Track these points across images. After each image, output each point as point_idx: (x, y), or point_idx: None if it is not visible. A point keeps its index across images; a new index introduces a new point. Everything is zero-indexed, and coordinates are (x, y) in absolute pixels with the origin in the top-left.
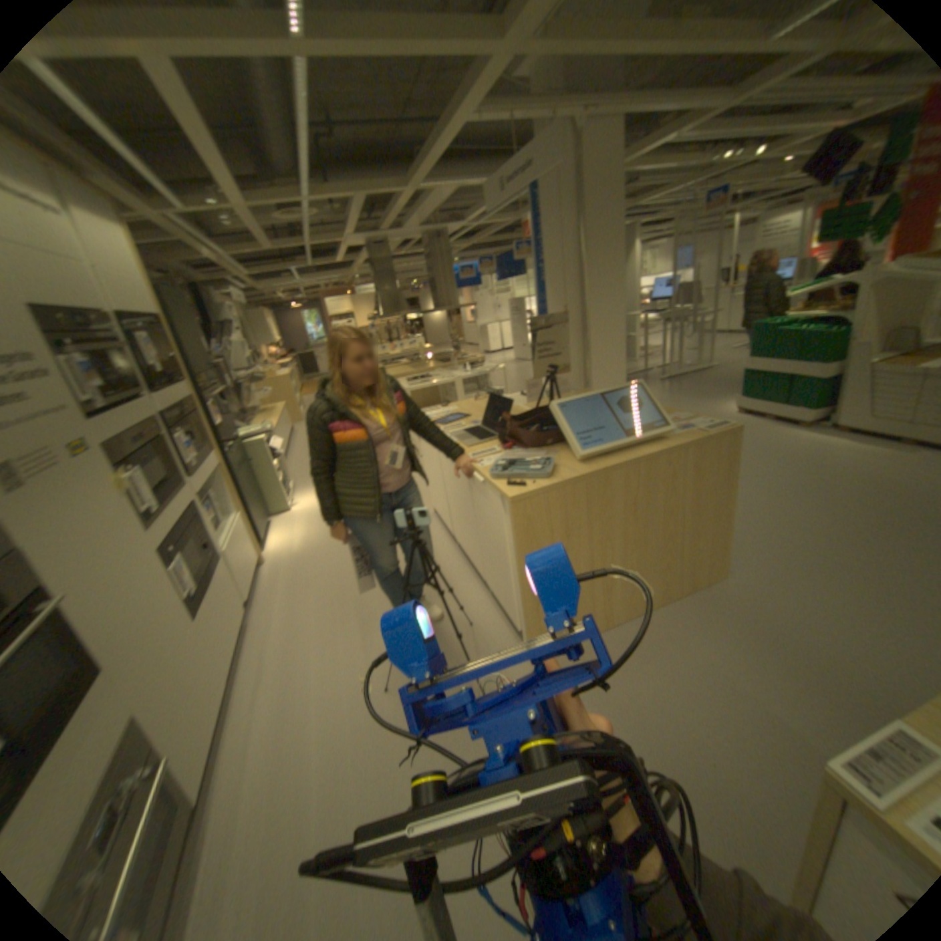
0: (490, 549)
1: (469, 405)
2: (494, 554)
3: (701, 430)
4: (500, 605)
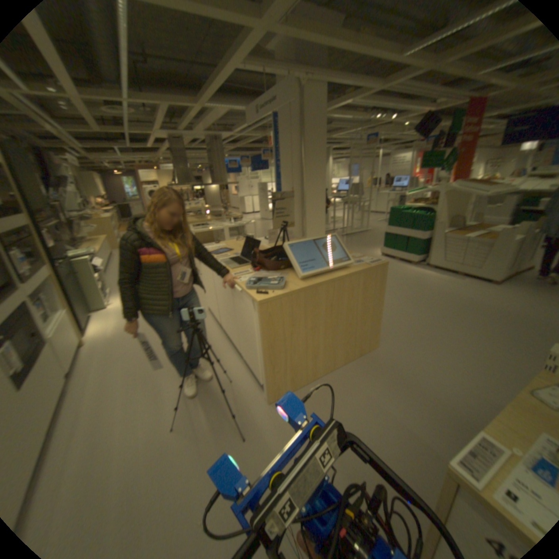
0: (244, 333)
1: (232, 242)
2: (246, 336)
3: (367, 263)
4: (250, 368)
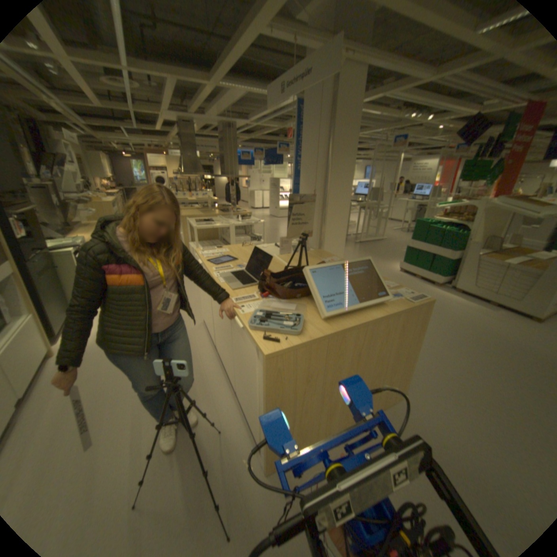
0: (241, 377)
1: (237, 248)
2: (244, 382)
3: (406, 299)
4: (244, 418)
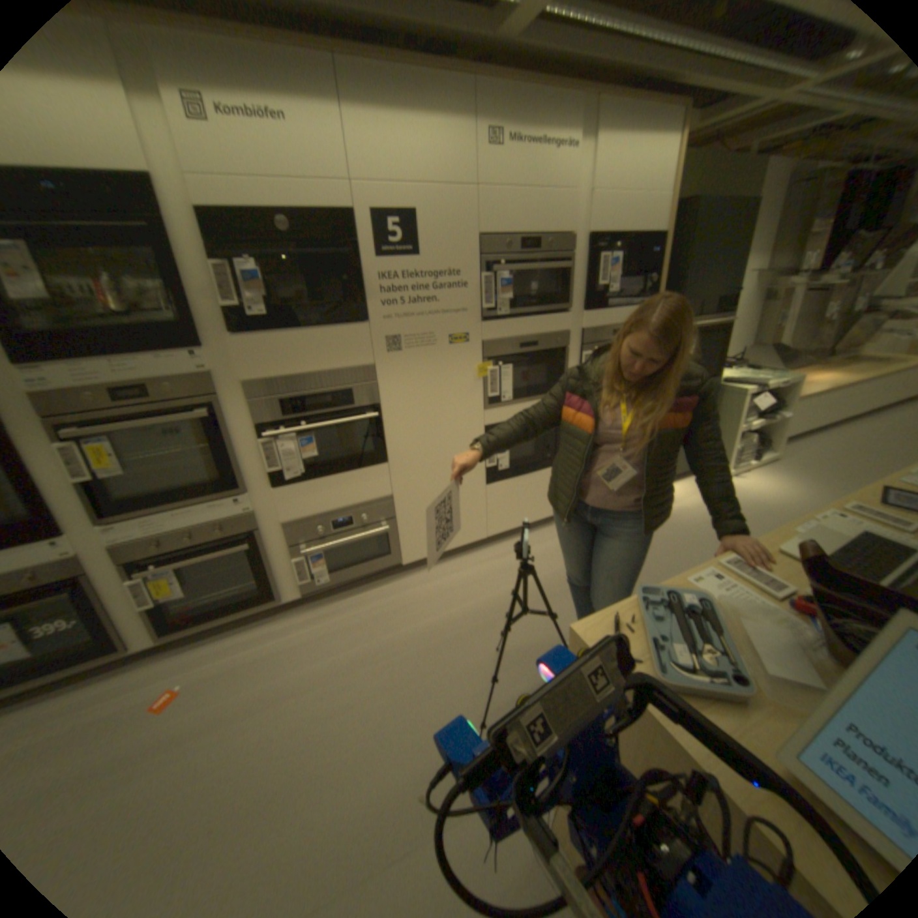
0: None
1: None
2: None
3: None
4: None
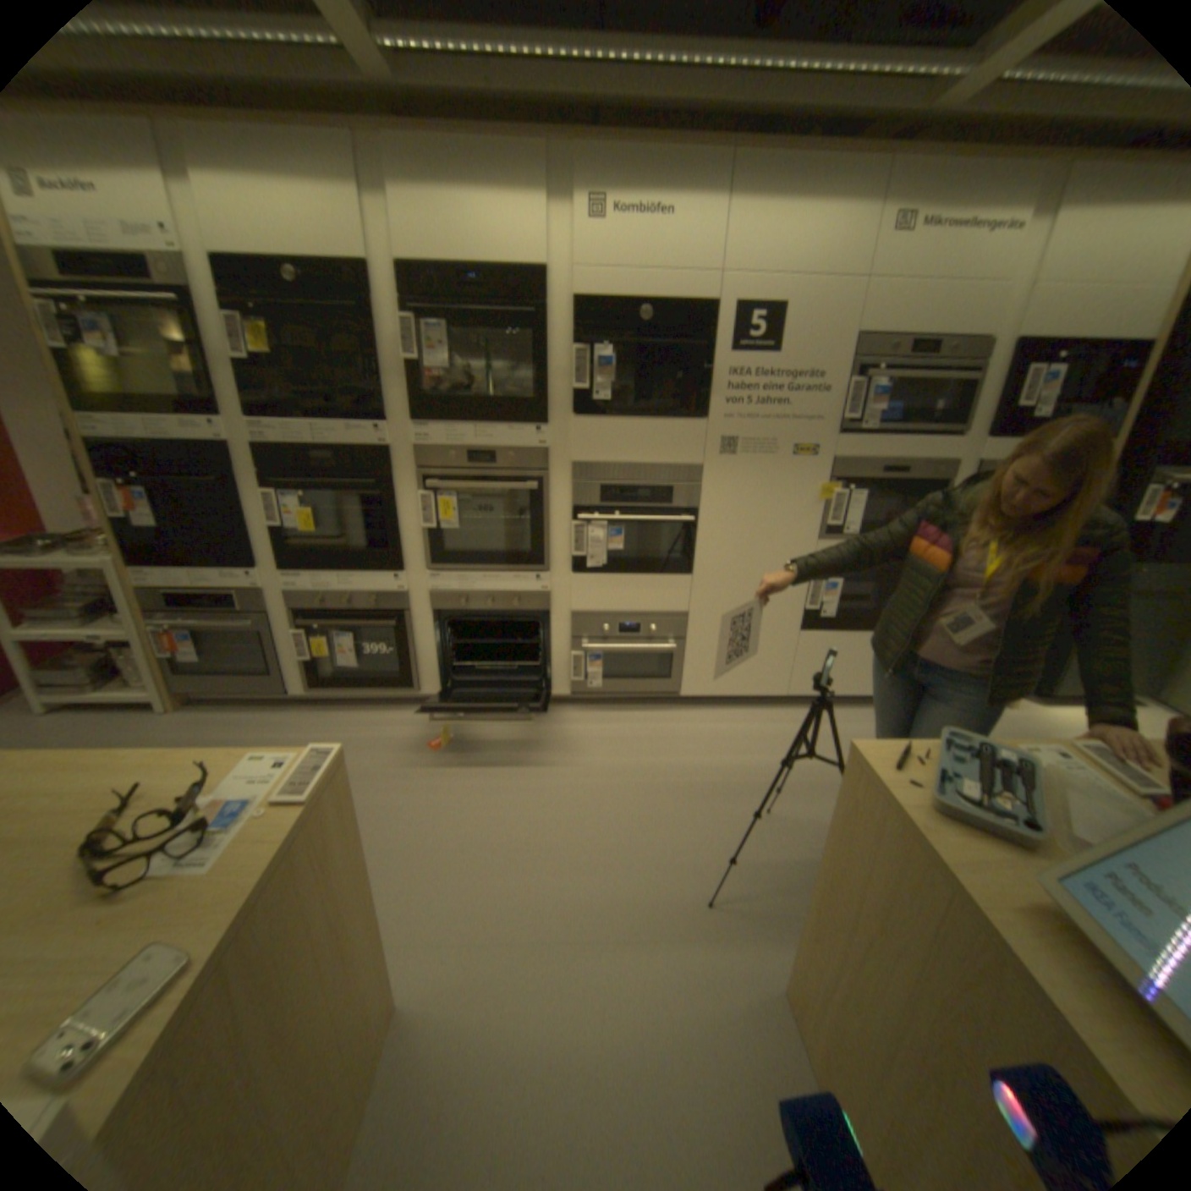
0: None
1: None
2: None
3: None
4: None
